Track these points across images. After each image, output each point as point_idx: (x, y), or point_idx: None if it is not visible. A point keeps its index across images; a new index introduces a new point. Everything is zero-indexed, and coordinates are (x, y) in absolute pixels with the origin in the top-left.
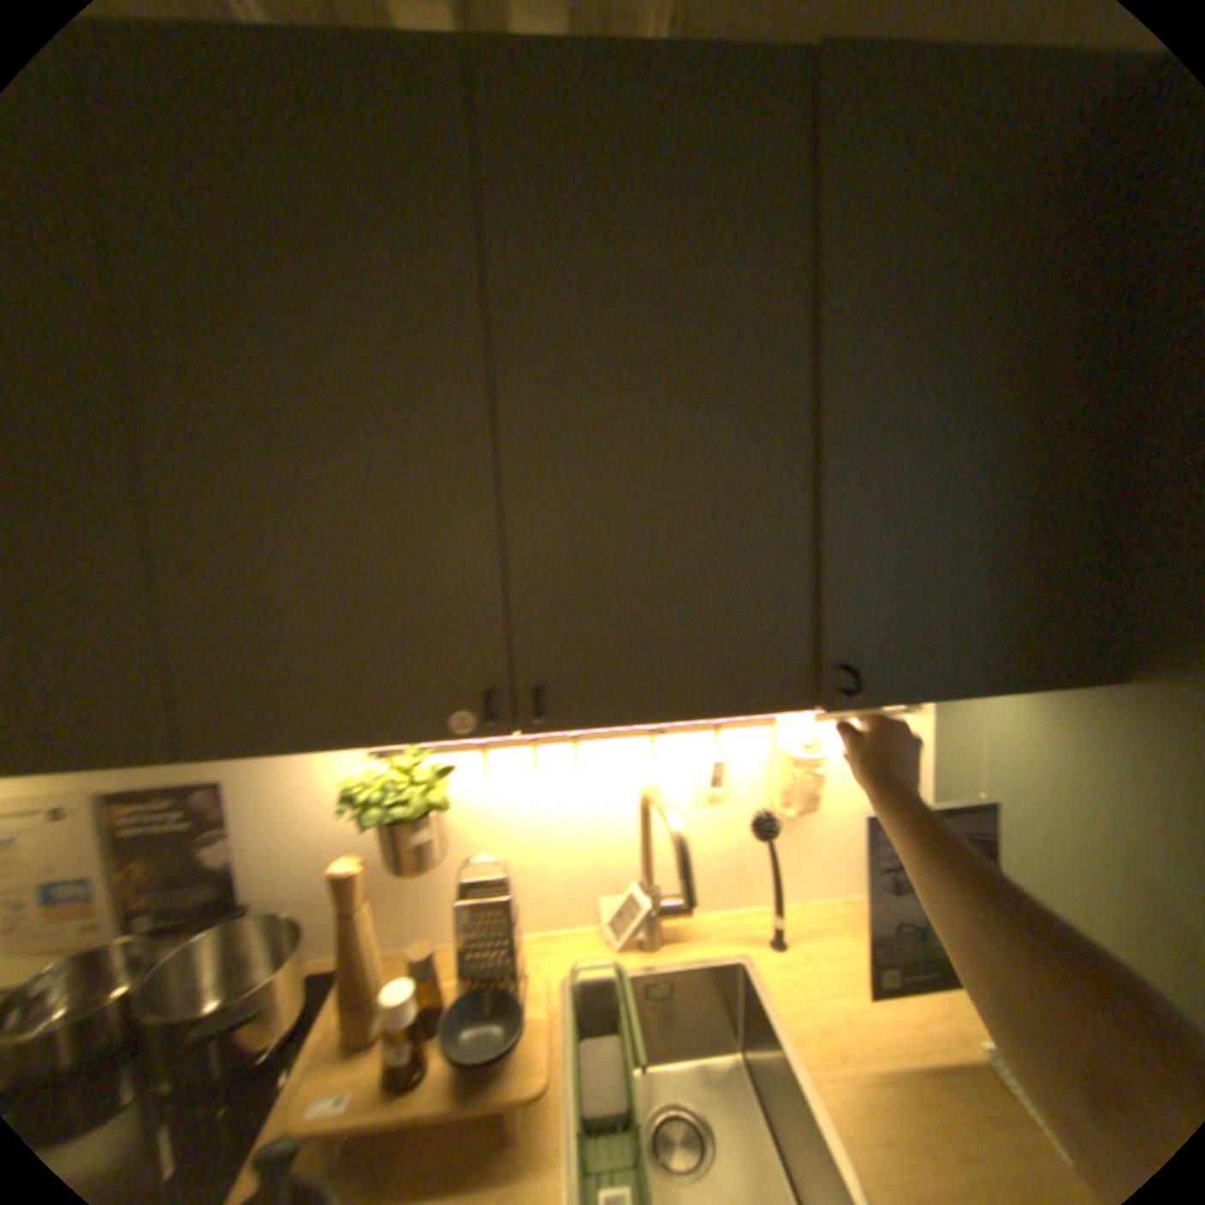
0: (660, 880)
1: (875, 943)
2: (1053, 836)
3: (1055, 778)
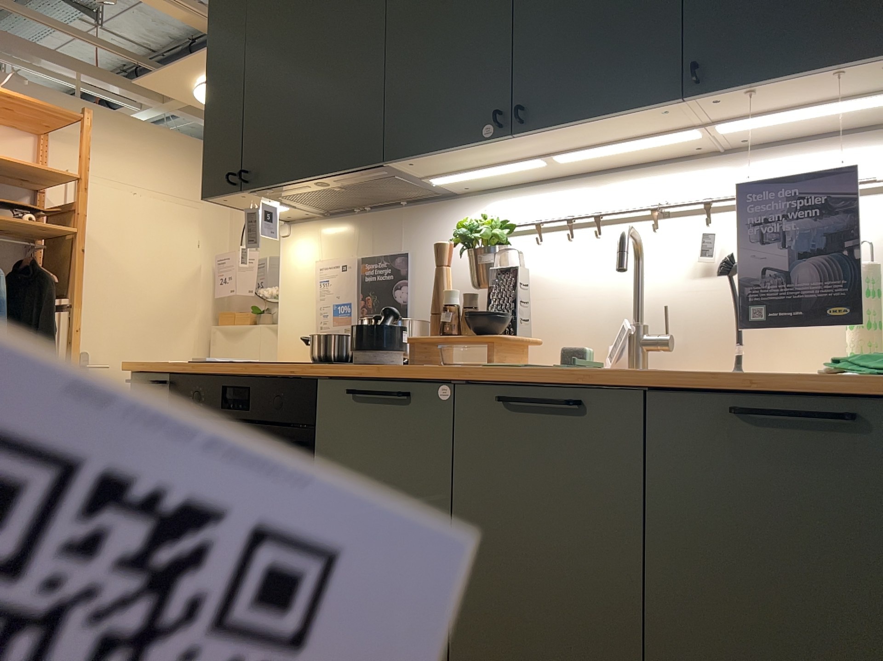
0: (652, 325)
1: None
2: None
3: None
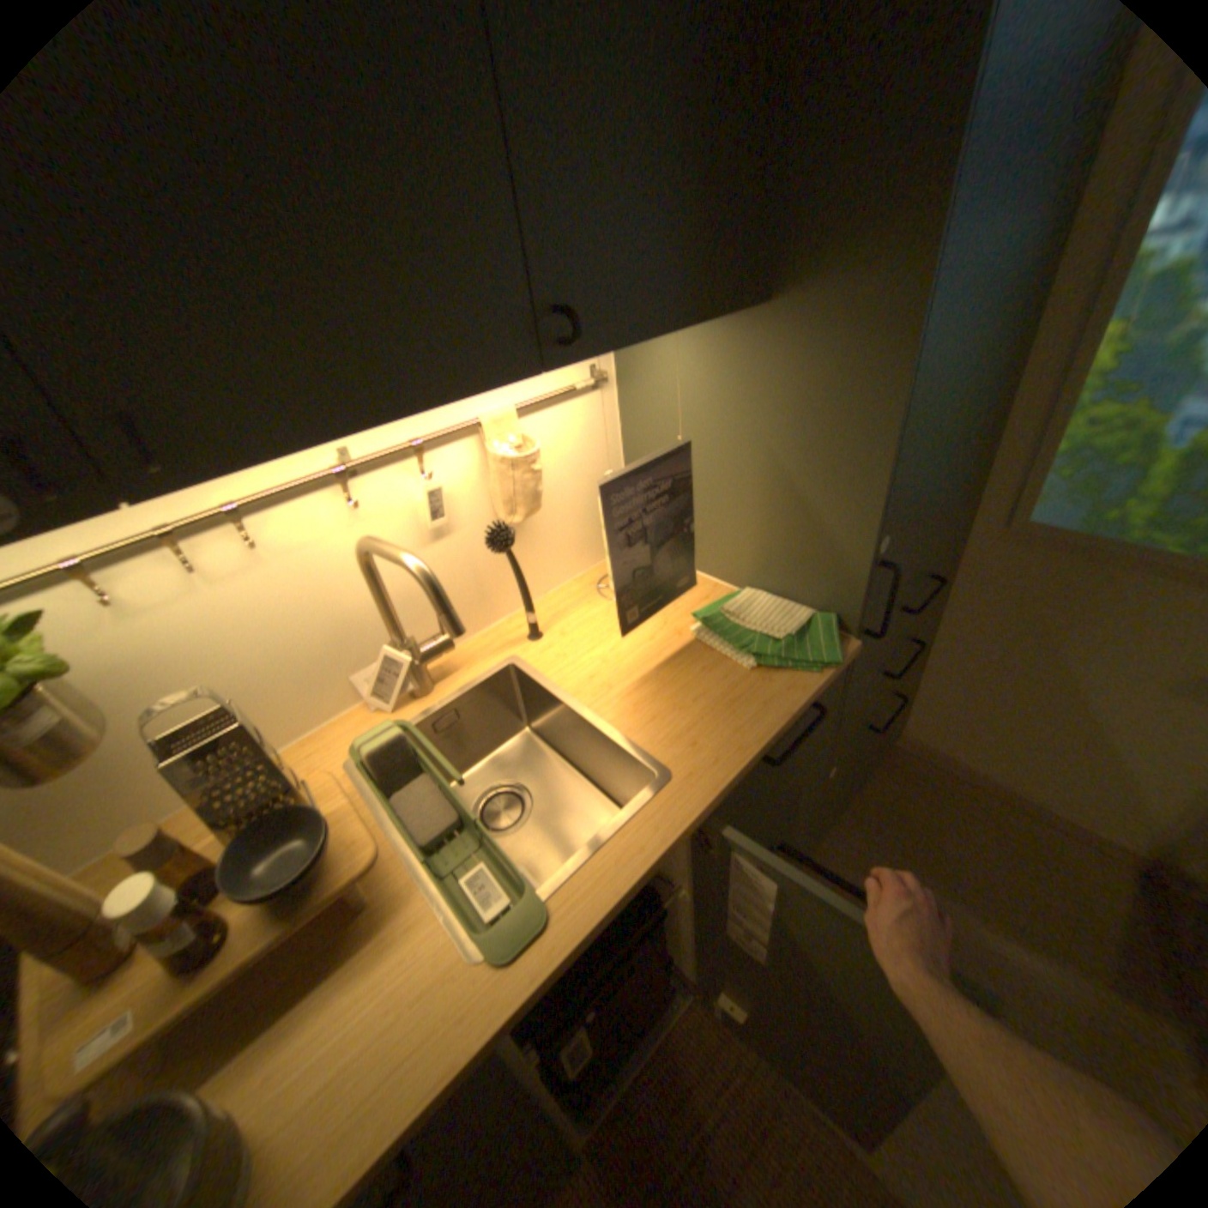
0: (411, 631)
1: (605, 600)
2: (716, 463)
3: (717, 412)
